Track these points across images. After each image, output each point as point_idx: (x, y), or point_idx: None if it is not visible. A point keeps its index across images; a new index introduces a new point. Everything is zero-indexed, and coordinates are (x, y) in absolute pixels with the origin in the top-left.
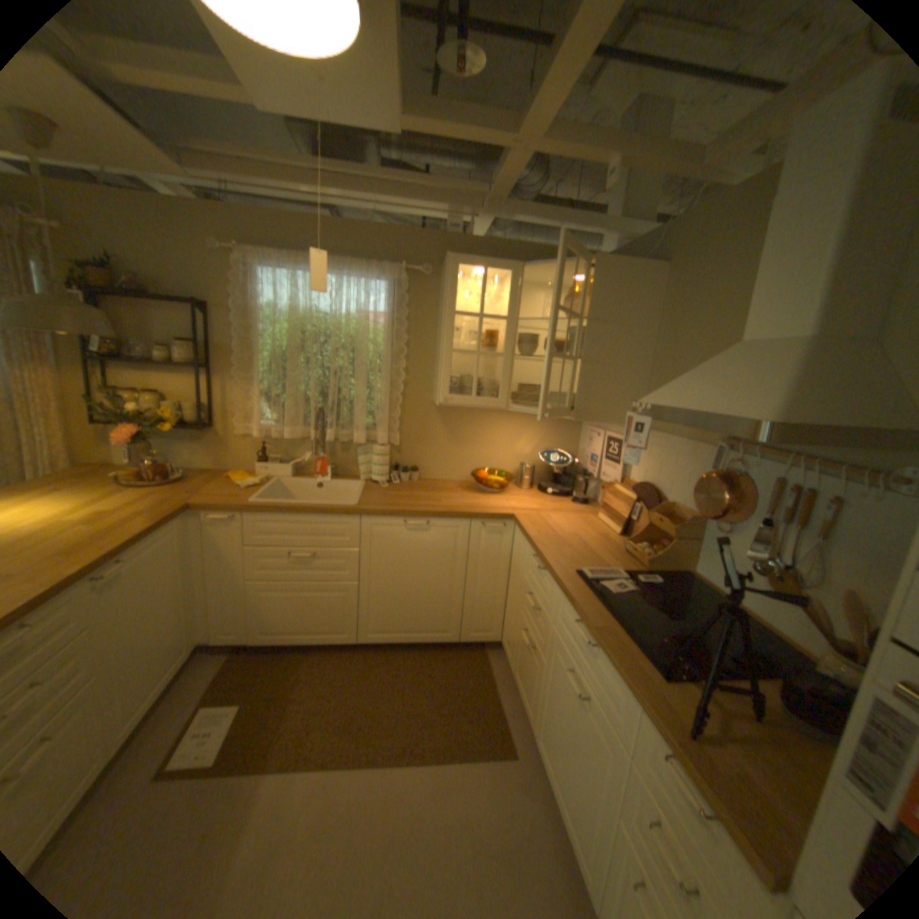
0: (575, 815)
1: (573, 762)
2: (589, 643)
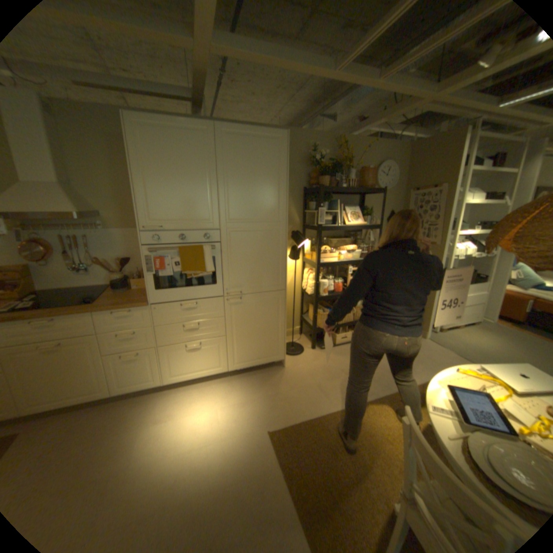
0: (77, 391)
1: (63, 377)
2: (44, 324)
